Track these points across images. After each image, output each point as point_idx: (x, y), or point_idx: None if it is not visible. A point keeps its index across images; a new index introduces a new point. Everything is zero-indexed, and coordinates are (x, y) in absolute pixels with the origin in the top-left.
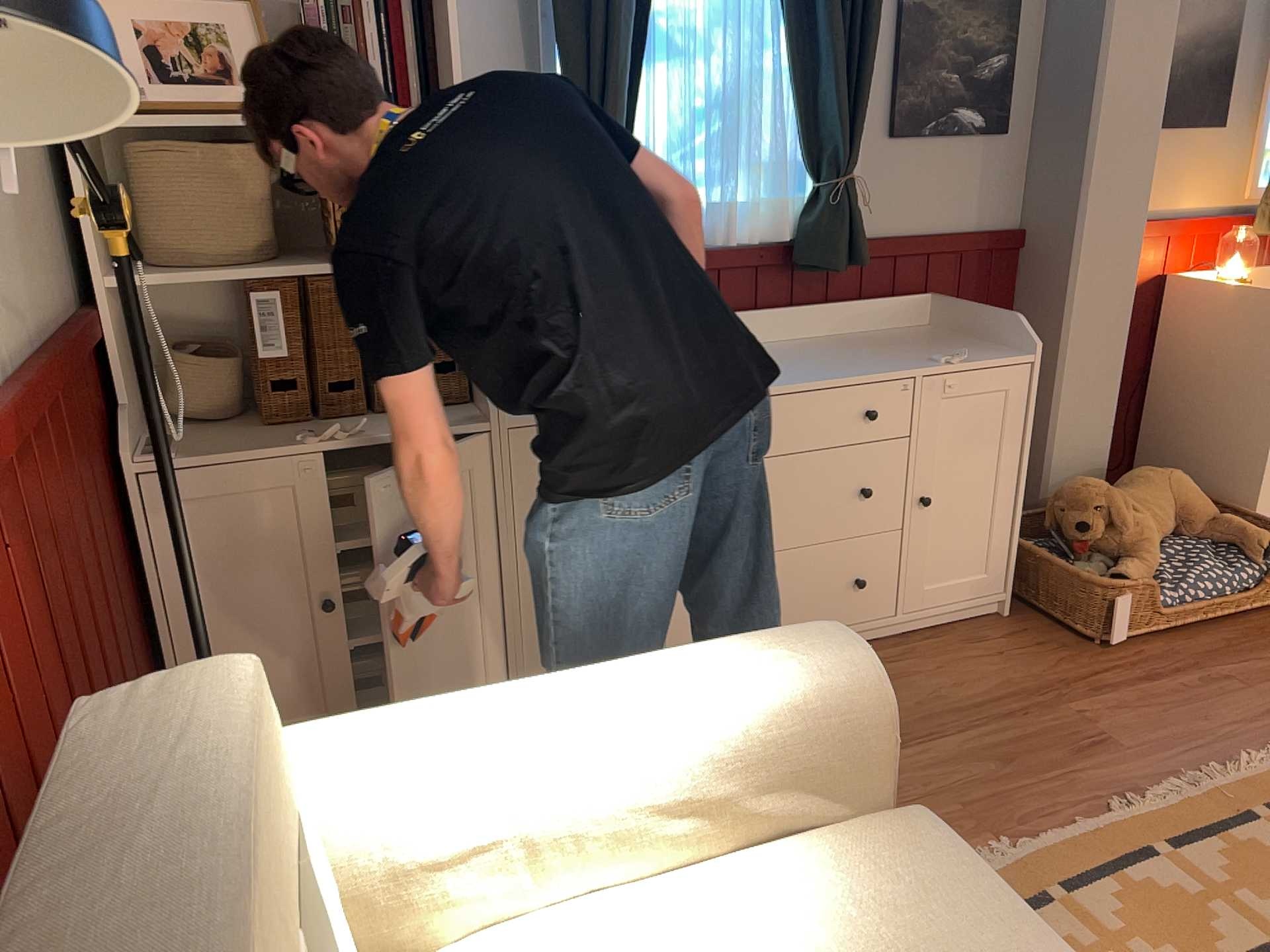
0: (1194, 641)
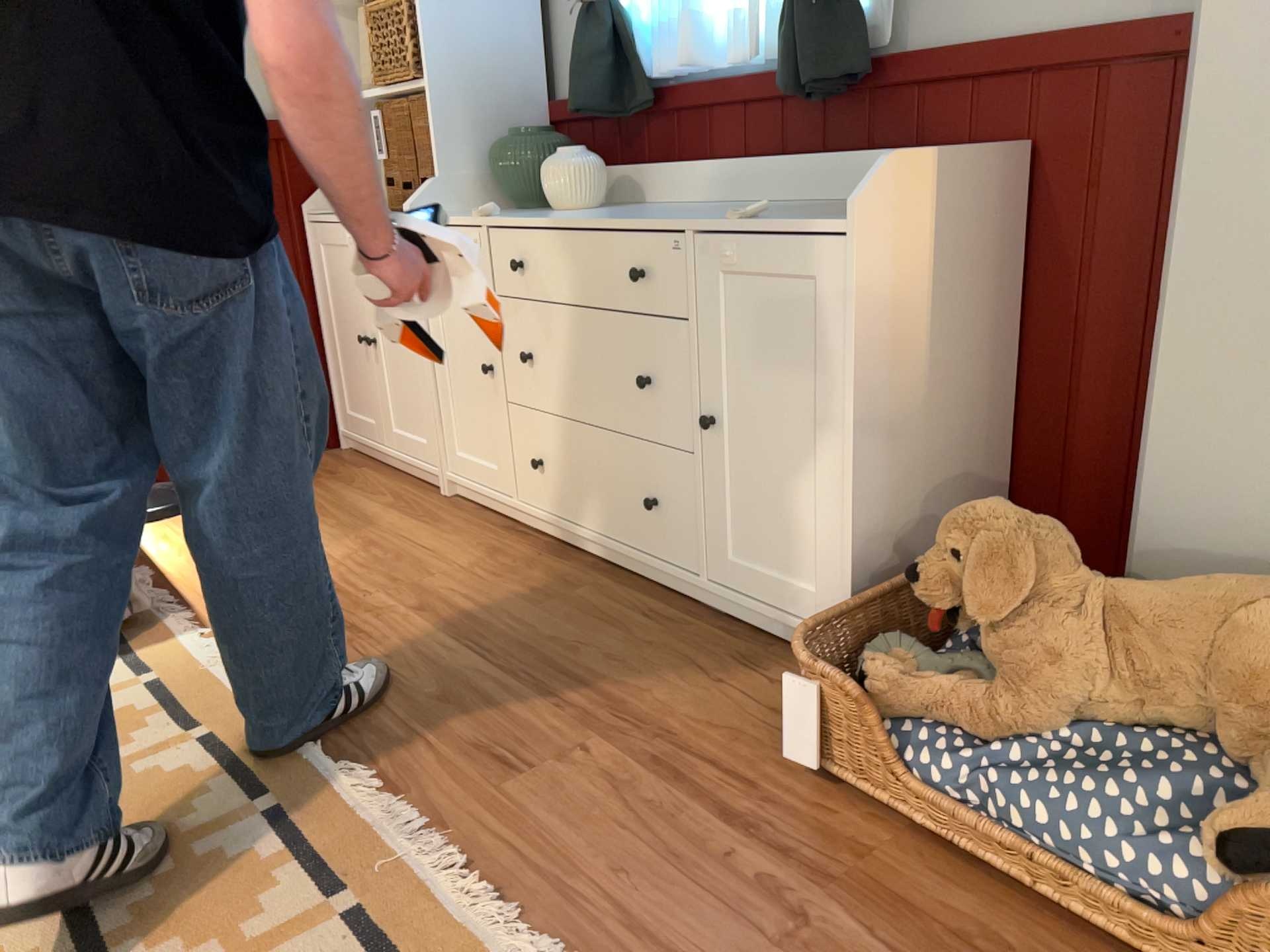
0: (937, 883)
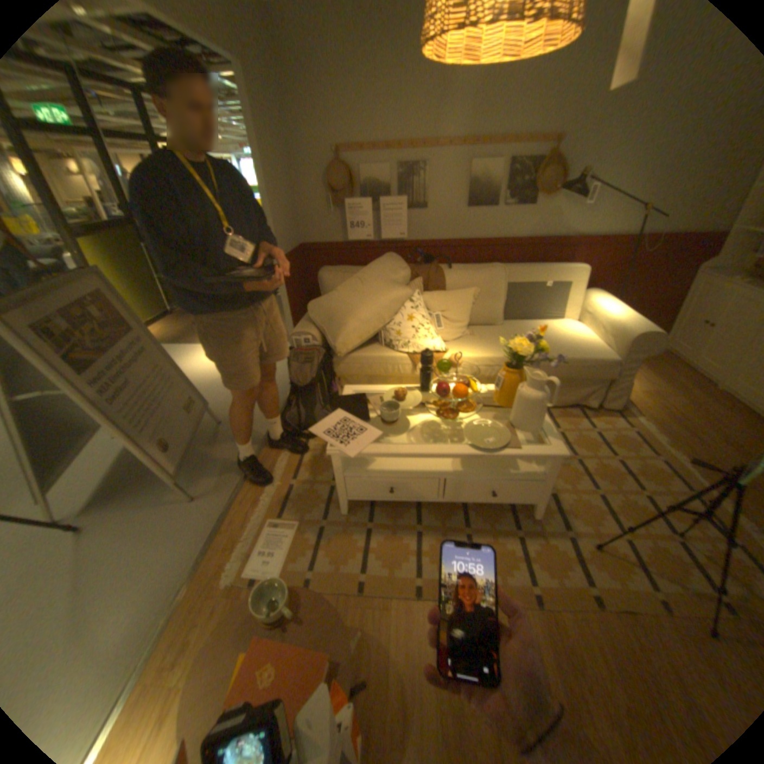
0: None
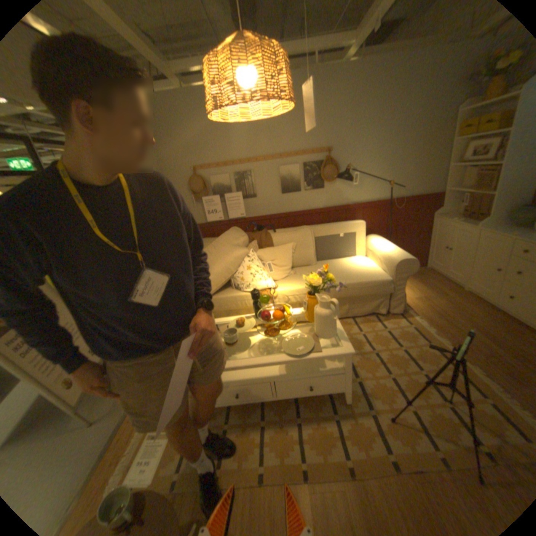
0: None
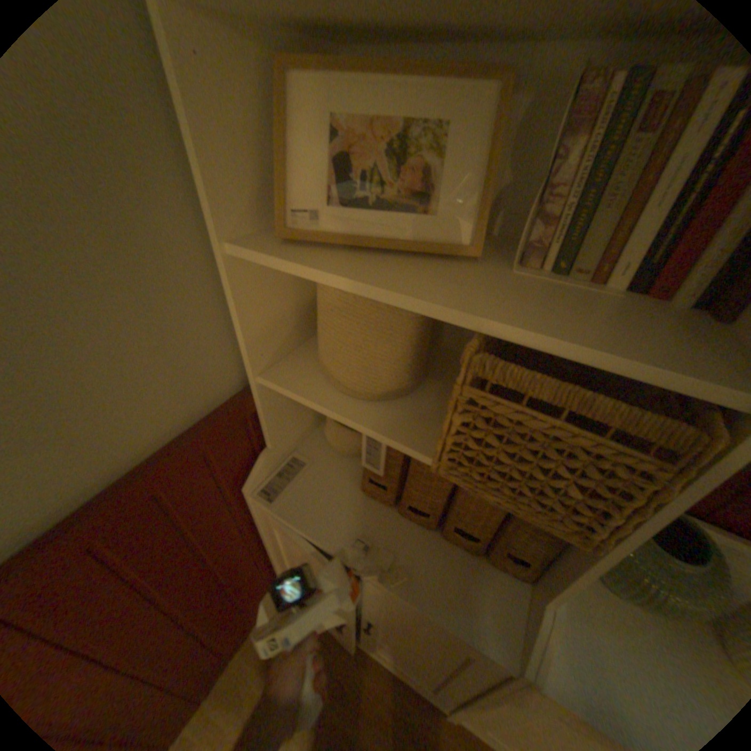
0: None
